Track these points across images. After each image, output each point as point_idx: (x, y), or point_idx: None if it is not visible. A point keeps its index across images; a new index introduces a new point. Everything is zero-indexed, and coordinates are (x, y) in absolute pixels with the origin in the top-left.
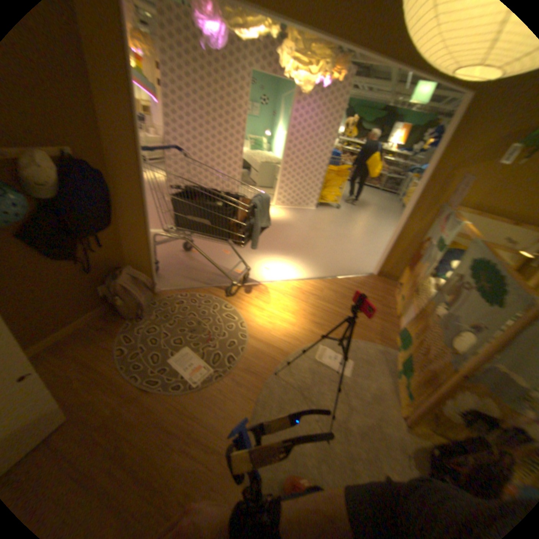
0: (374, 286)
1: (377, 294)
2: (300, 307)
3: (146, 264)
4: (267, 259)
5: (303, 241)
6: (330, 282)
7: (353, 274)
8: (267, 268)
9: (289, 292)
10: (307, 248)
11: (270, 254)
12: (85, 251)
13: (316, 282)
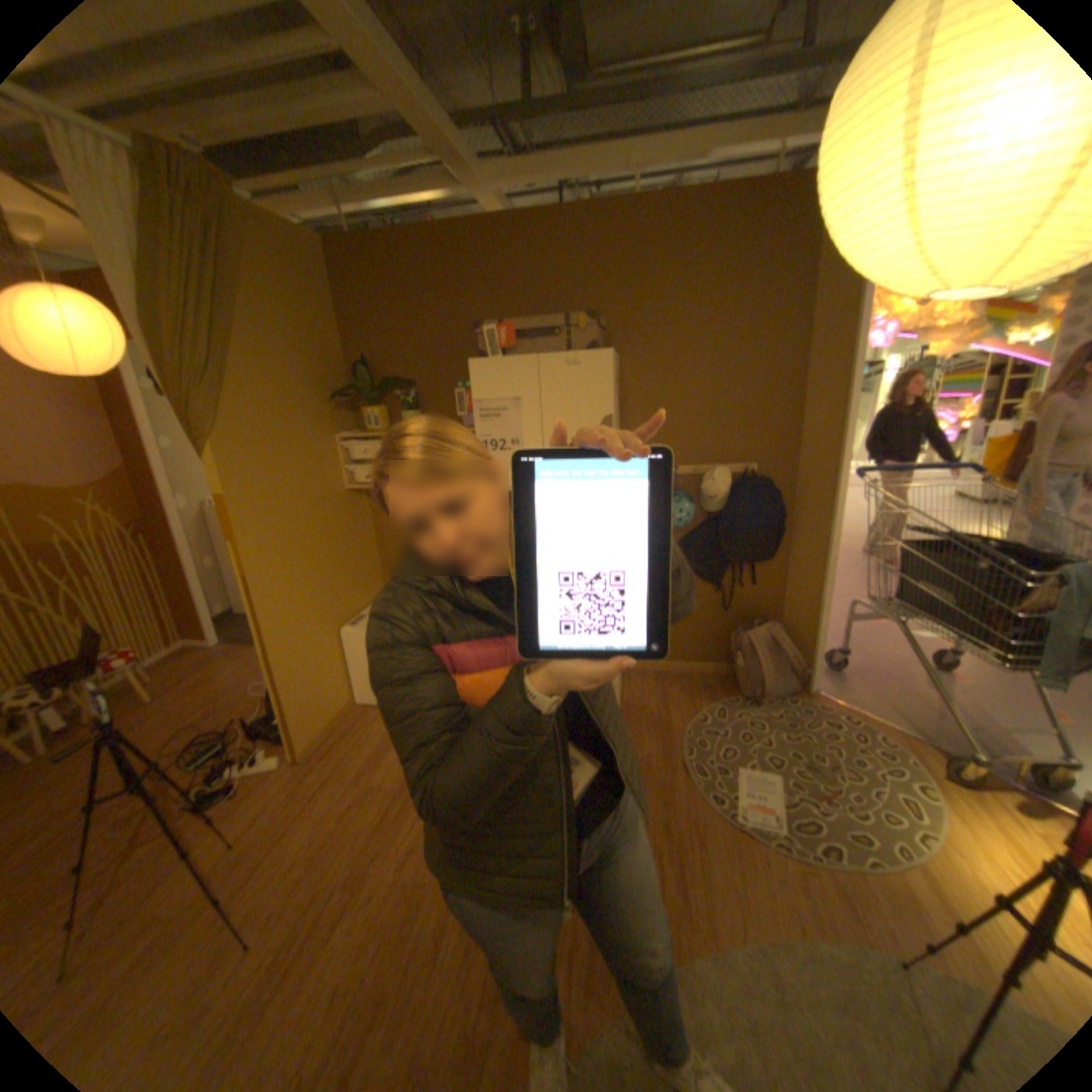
0: None
1: None
2: None
3: (810, 636)
4: None
5: None
6: None
7: None
8: None
9: None
10: None
11: None
12: (735, 584)
13: None
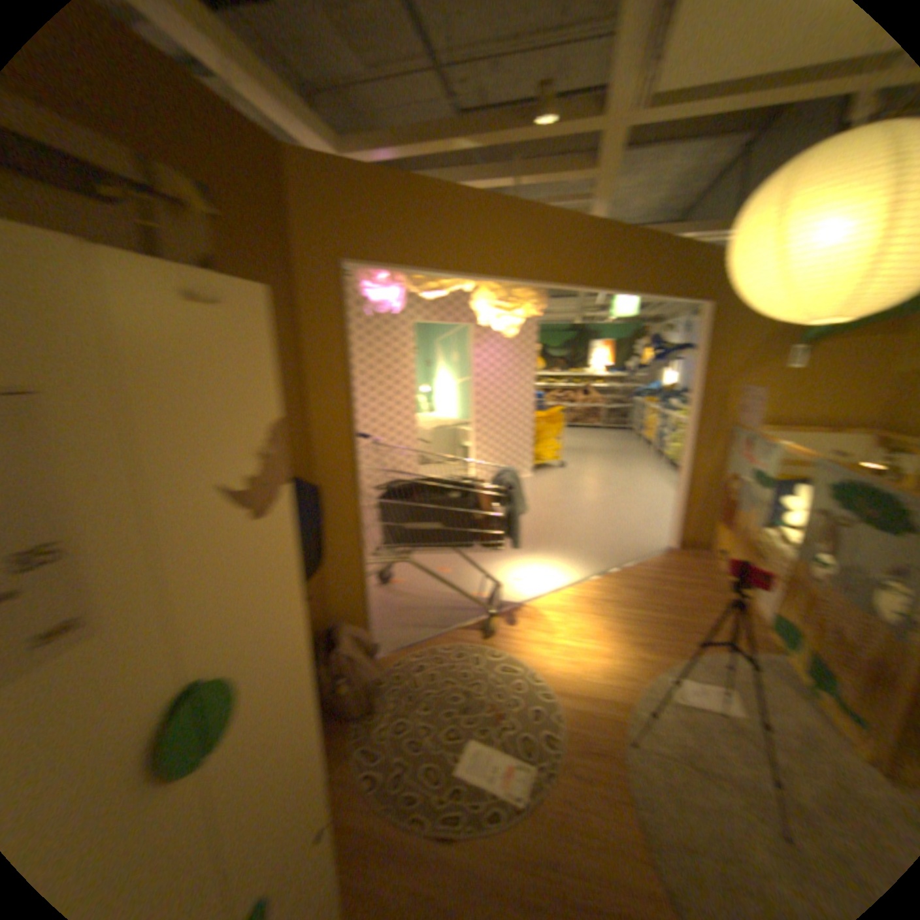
0: (687, 566)
1: (700, 577)
2: (605, 627)
3: (363, 614)
4: (512, 565)
5: (547, 526)
6: (623, 577)
7: (647, 555)
8: (520, 579)
9: (574, 608)
10: (559, 534)
11: (513, 557)
12: None
13: (602, 582)
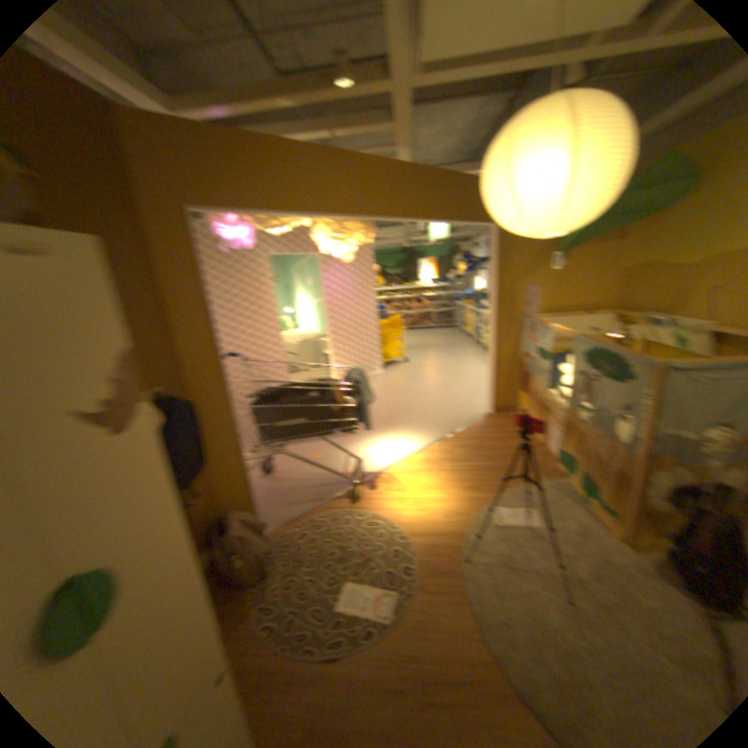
0: (500, 425)
1: (509, 432)
2: (443, 479)
3: (249, 501)
4: (371, 444)
5: (397, 410)
6: (455, 440)
7: (471, 421)
8: (378, 454)
9: (420, 469)
10: (406, 415)
11: (371, 438)
12: (188, 508)
13: (440, 446)
